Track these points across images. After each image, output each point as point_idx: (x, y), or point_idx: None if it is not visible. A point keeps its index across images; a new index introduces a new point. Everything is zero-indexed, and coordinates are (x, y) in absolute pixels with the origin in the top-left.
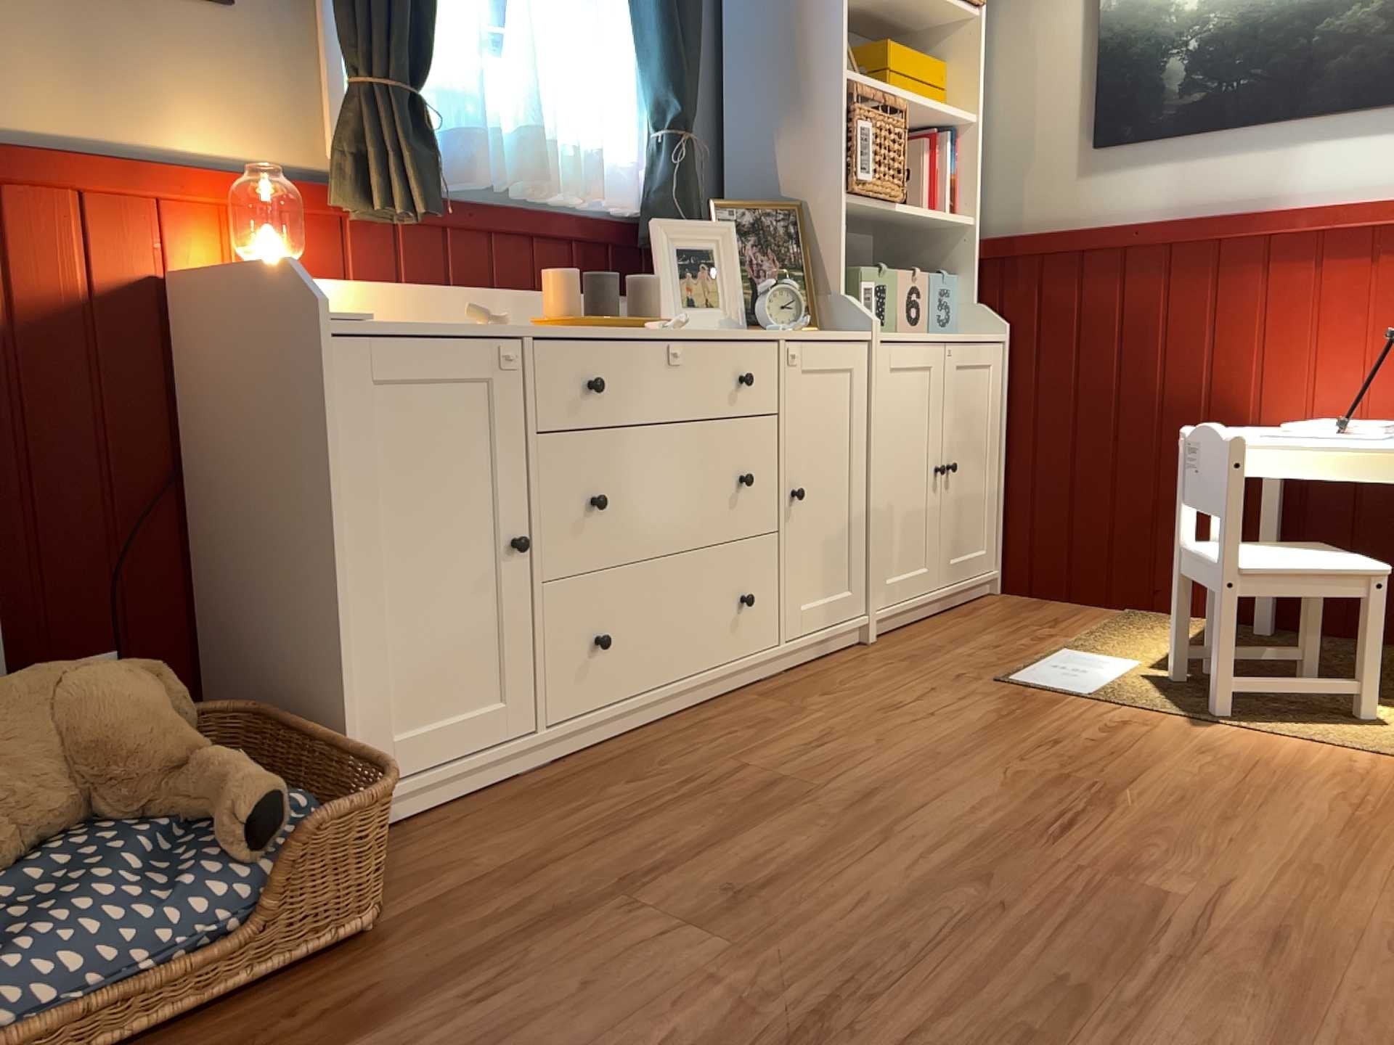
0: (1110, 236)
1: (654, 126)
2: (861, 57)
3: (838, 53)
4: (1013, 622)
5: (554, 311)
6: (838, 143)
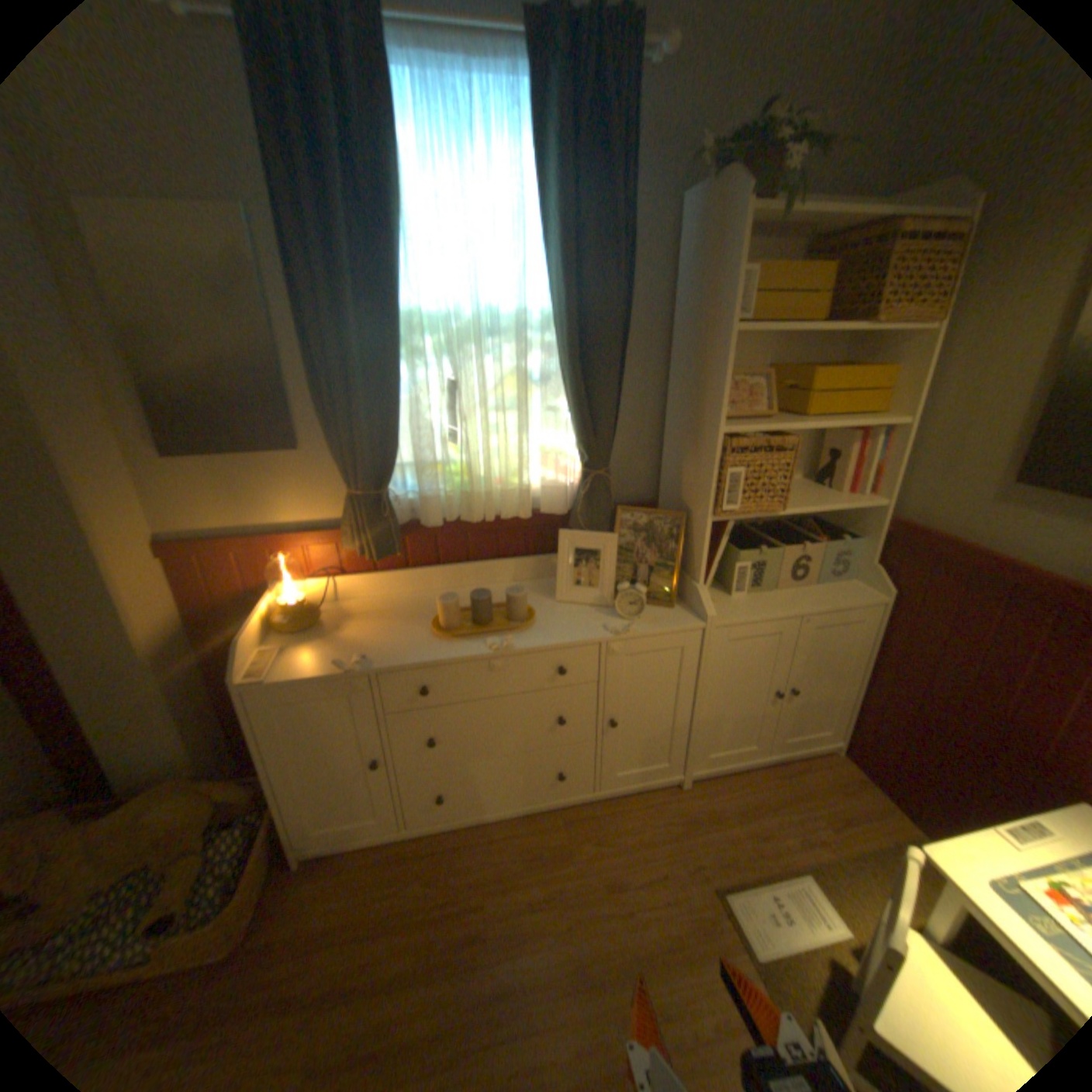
0: (1005, 569)
1: (580, 461)
2: (796, 374)
3: (718, 415)
4: (814, 809)
5: (442, 621)
6: (711, 482)
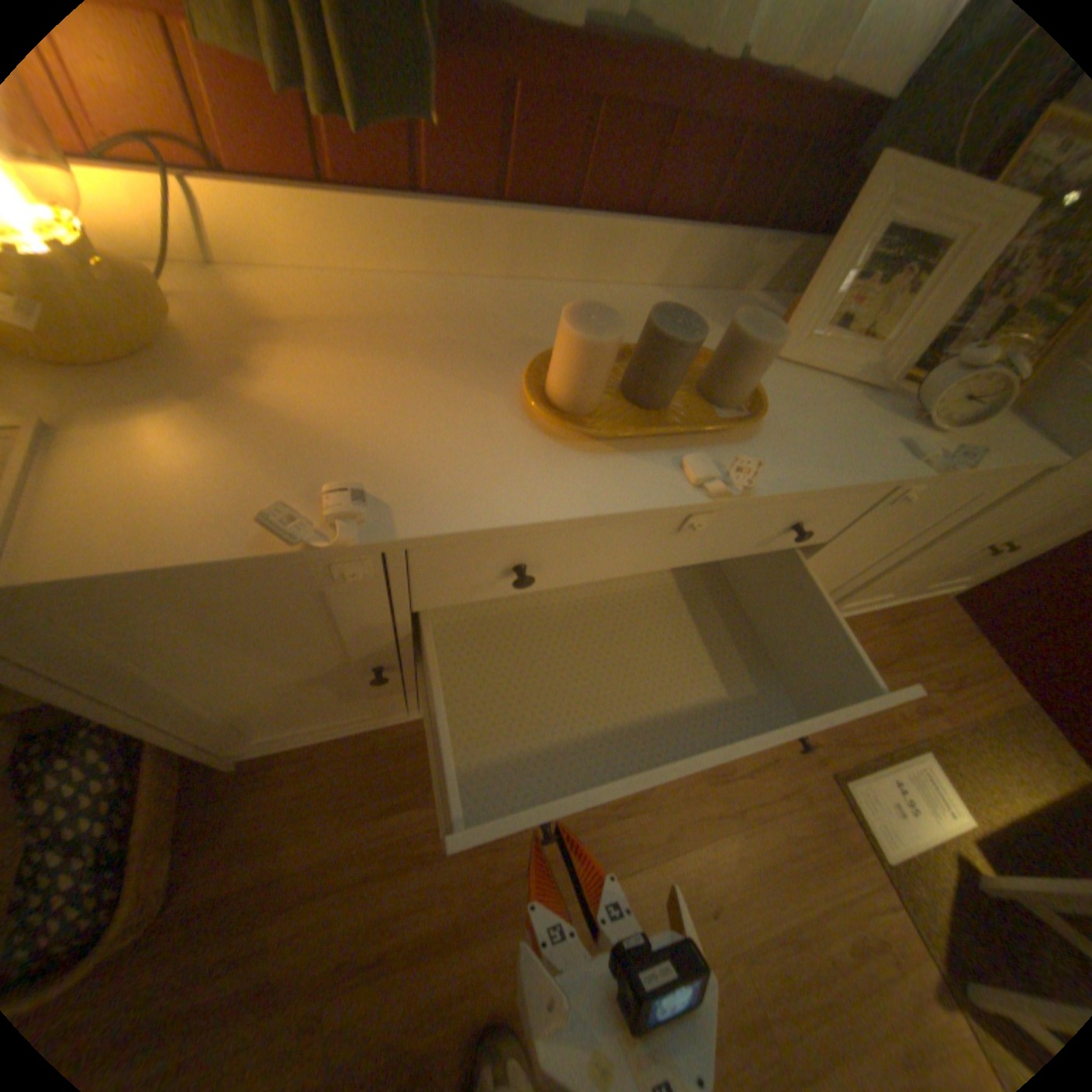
0: None
1: None
2: None
3: None
4: (925, 665)
5: (562, 383)
6: None
